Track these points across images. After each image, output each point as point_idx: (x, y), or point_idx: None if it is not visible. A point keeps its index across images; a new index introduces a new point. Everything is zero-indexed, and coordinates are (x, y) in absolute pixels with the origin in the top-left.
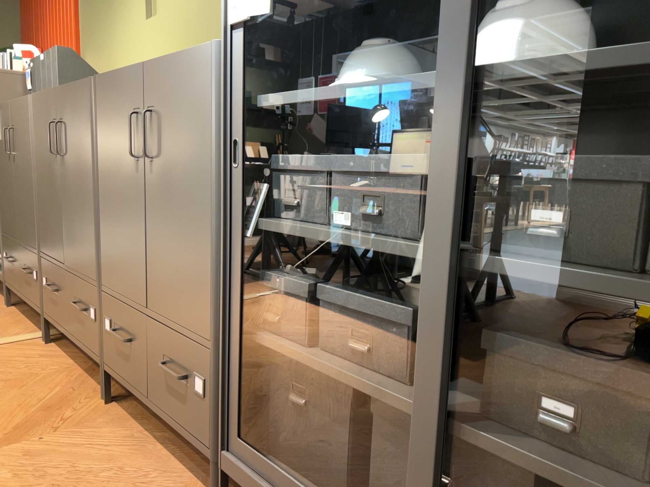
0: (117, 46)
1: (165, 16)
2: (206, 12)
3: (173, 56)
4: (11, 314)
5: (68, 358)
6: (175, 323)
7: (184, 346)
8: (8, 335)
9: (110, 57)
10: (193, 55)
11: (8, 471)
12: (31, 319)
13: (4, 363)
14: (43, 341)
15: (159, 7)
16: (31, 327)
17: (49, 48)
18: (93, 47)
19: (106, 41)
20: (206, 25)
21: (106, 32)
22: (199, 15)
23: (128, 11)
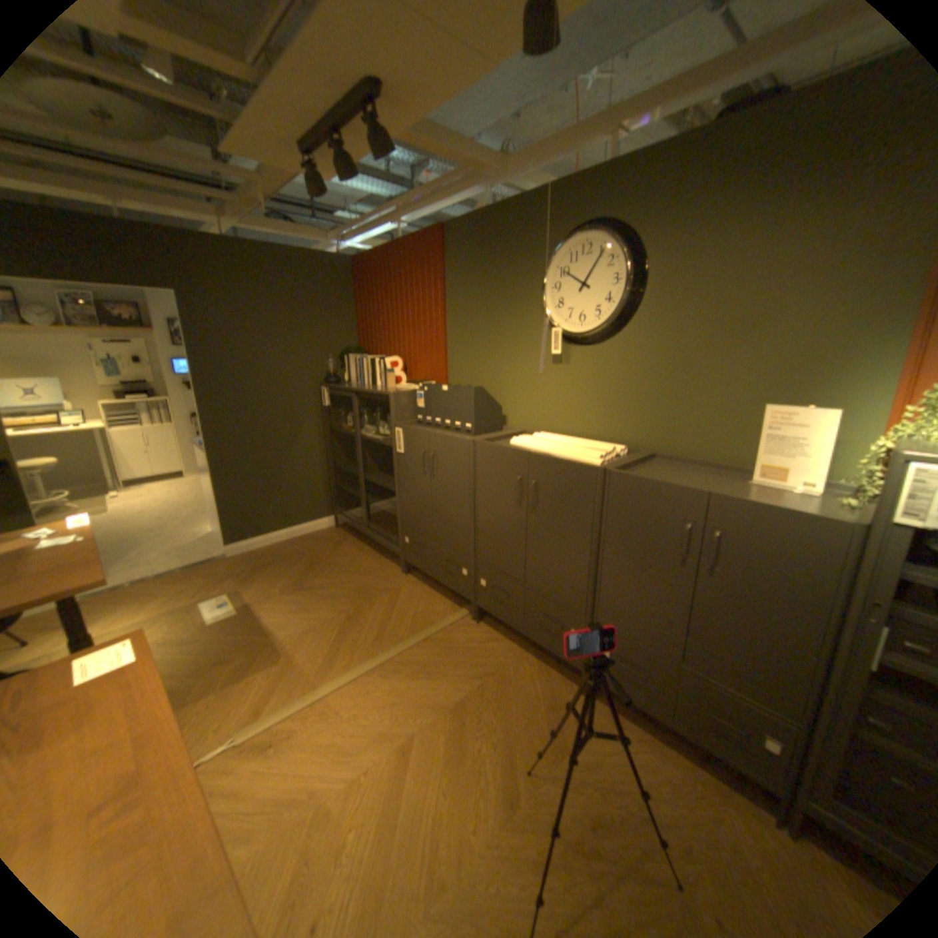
0: (506, 374)
1: (583, 368)
2: (648, 380)
3: (763, 501)
4: (417, 585)
5: (510, 641)
6: (736, 691)
7: (751, 712)
8: (440, 614)
9: (494, 381)
10: (817, 521)
11: (591, 785)
12: (438, 591)
13: (469, 651)
14: (475, 622)
15: (575, 358)
16: (447, 602)
17: (401, 352)
18: (468, 366)
19: (489, 366)
20: (647, 390)
21: (489, 358)
22: (638, 379)
23: (525, 350)
